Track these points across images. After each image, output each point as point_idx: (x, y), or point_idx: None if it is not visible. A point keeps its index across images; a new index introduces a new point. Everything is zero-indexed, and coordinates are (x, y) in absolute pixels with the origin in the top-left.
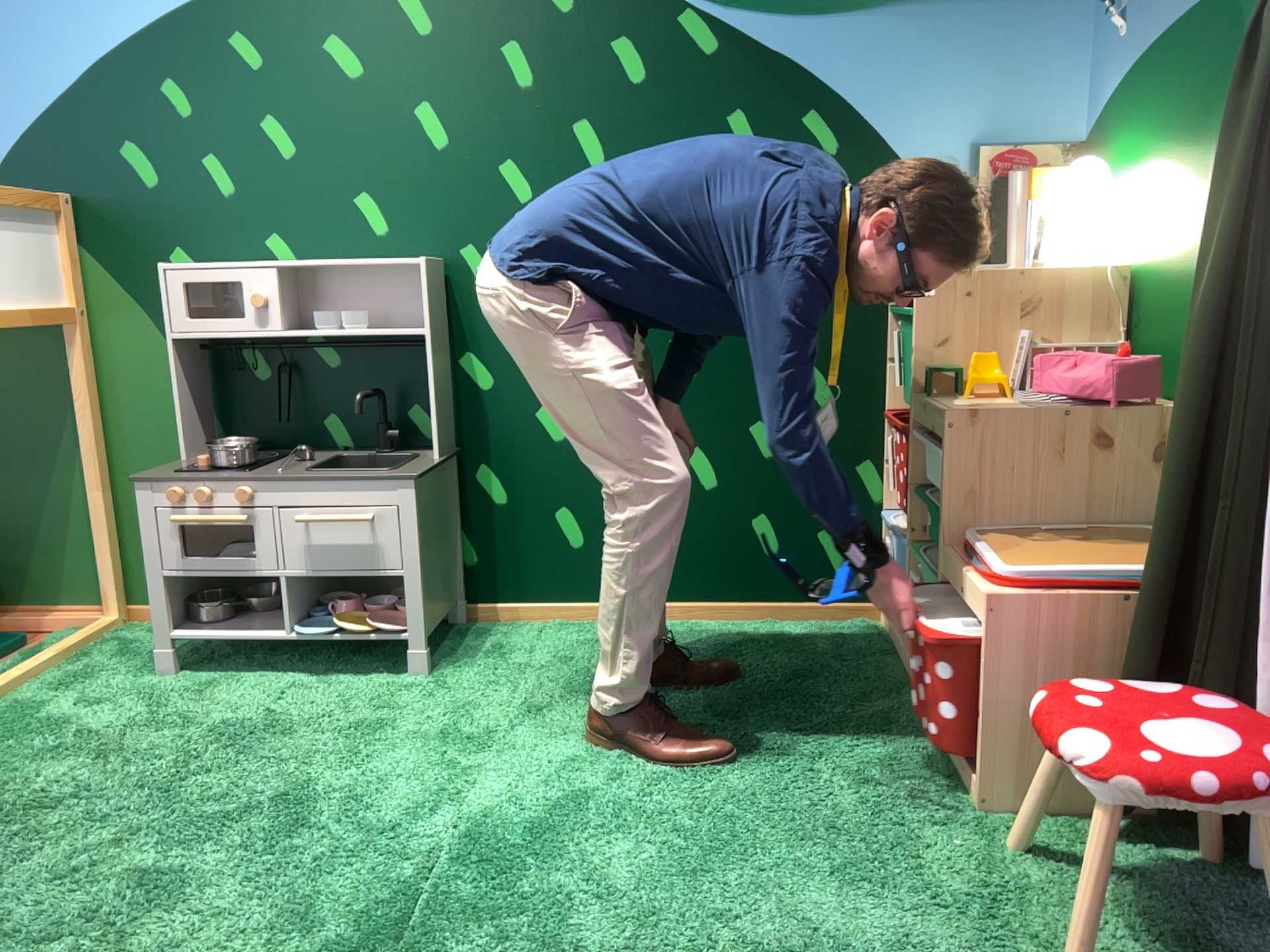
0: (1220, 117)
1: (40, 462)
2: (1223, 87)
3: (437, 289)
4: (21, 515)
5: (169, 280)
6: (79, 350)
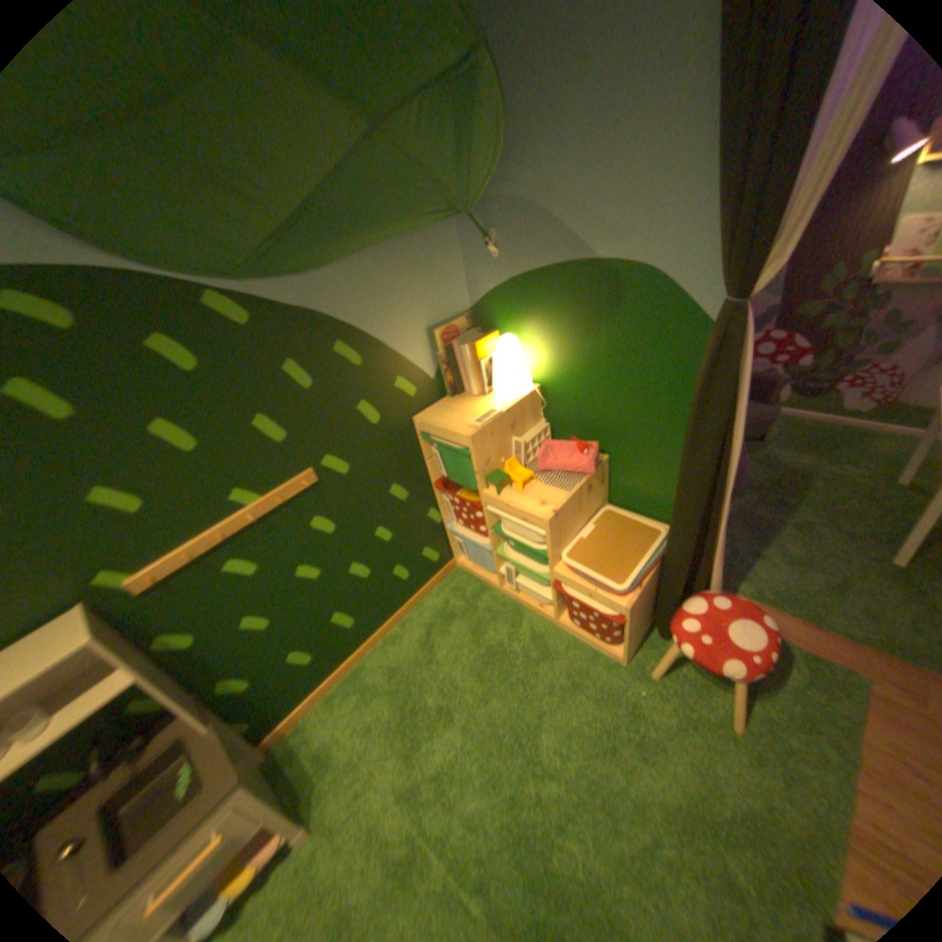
0: (607, 328)
1: None
2: (607, 313)
3: (104, 629)
4: None
5: None
6: None
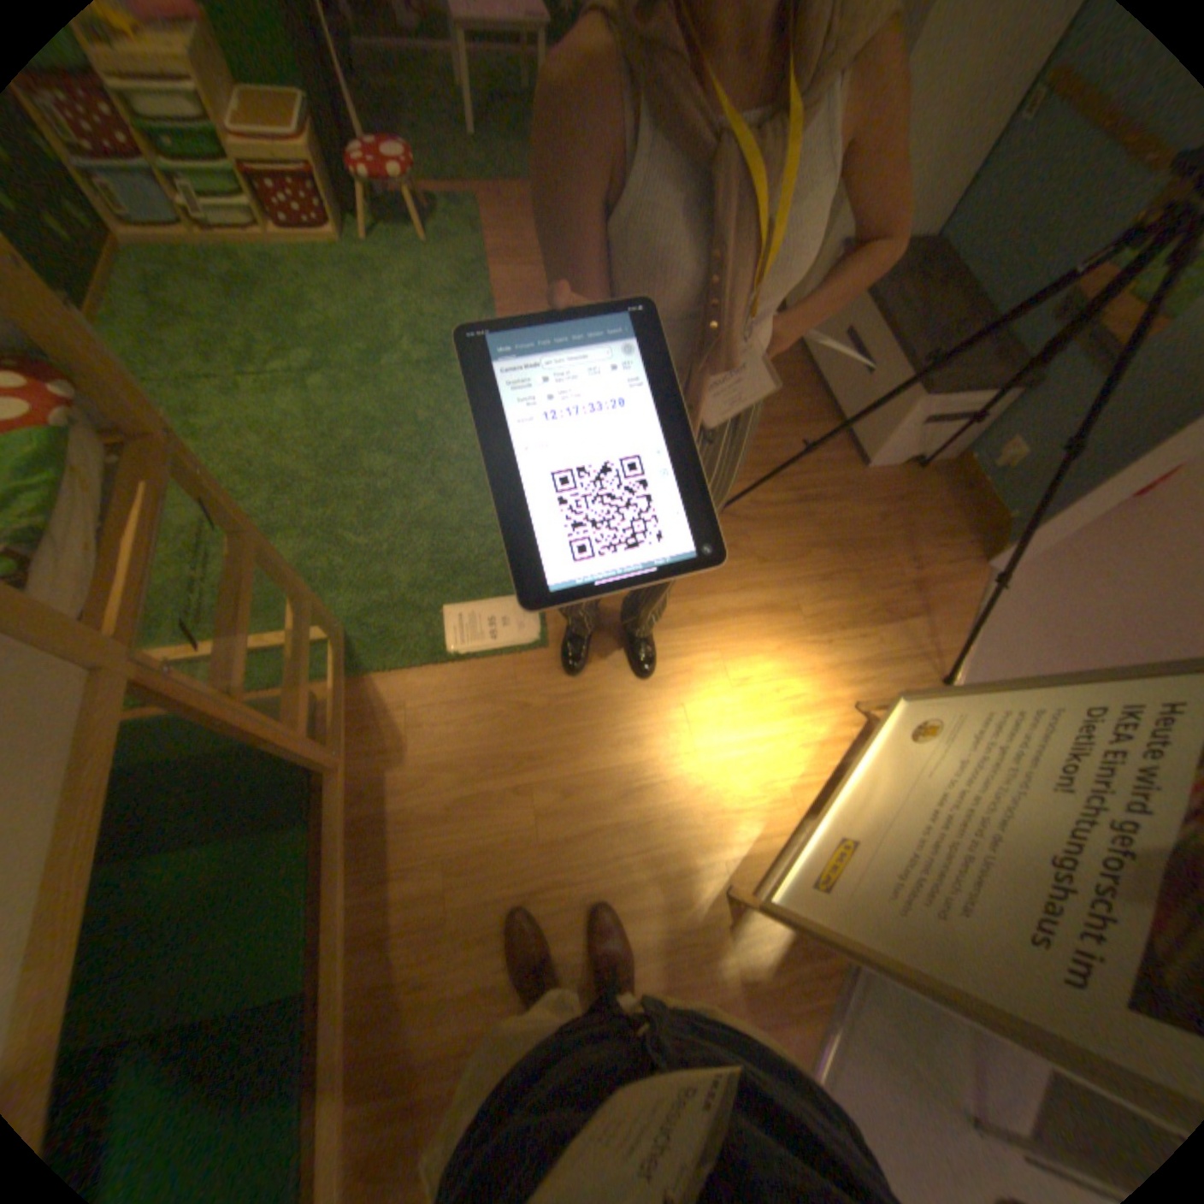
0: None
1: None
2: None
3: None
4: None
5: None
6: None
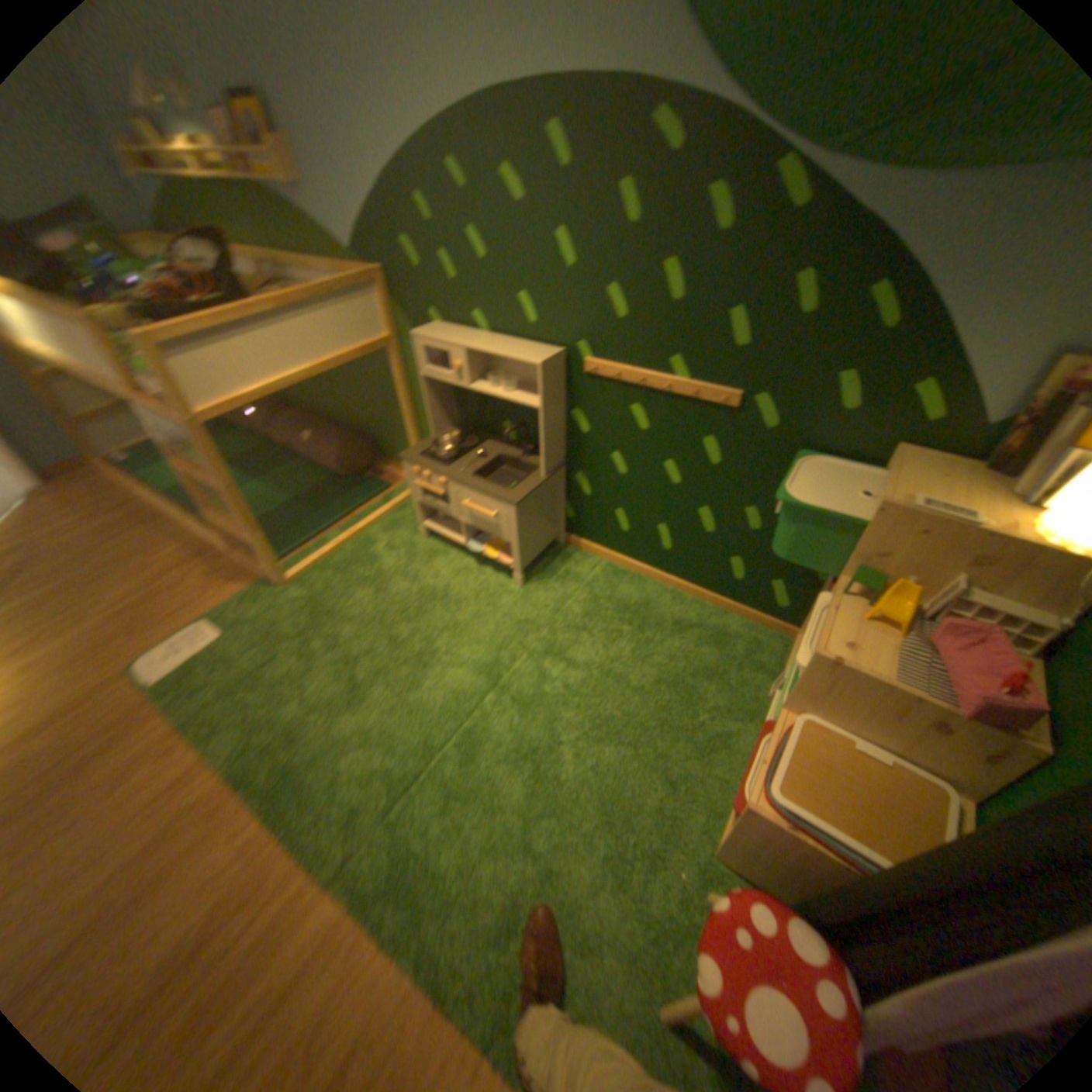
0: None
1: (392, 405)
2: None
3: (557, 373)
4: (389, 426)
5: (419, 341)
6: (395, 359)
